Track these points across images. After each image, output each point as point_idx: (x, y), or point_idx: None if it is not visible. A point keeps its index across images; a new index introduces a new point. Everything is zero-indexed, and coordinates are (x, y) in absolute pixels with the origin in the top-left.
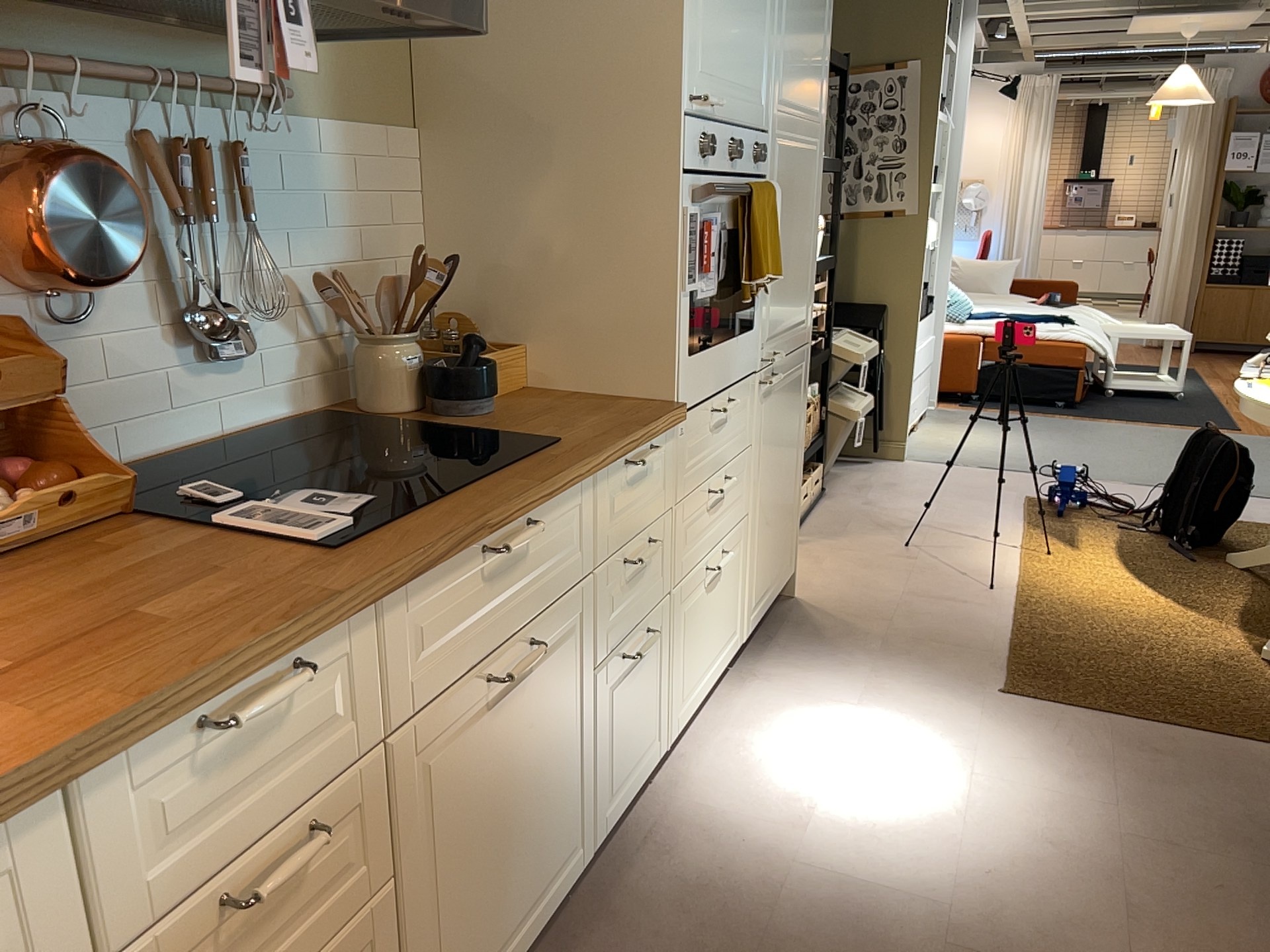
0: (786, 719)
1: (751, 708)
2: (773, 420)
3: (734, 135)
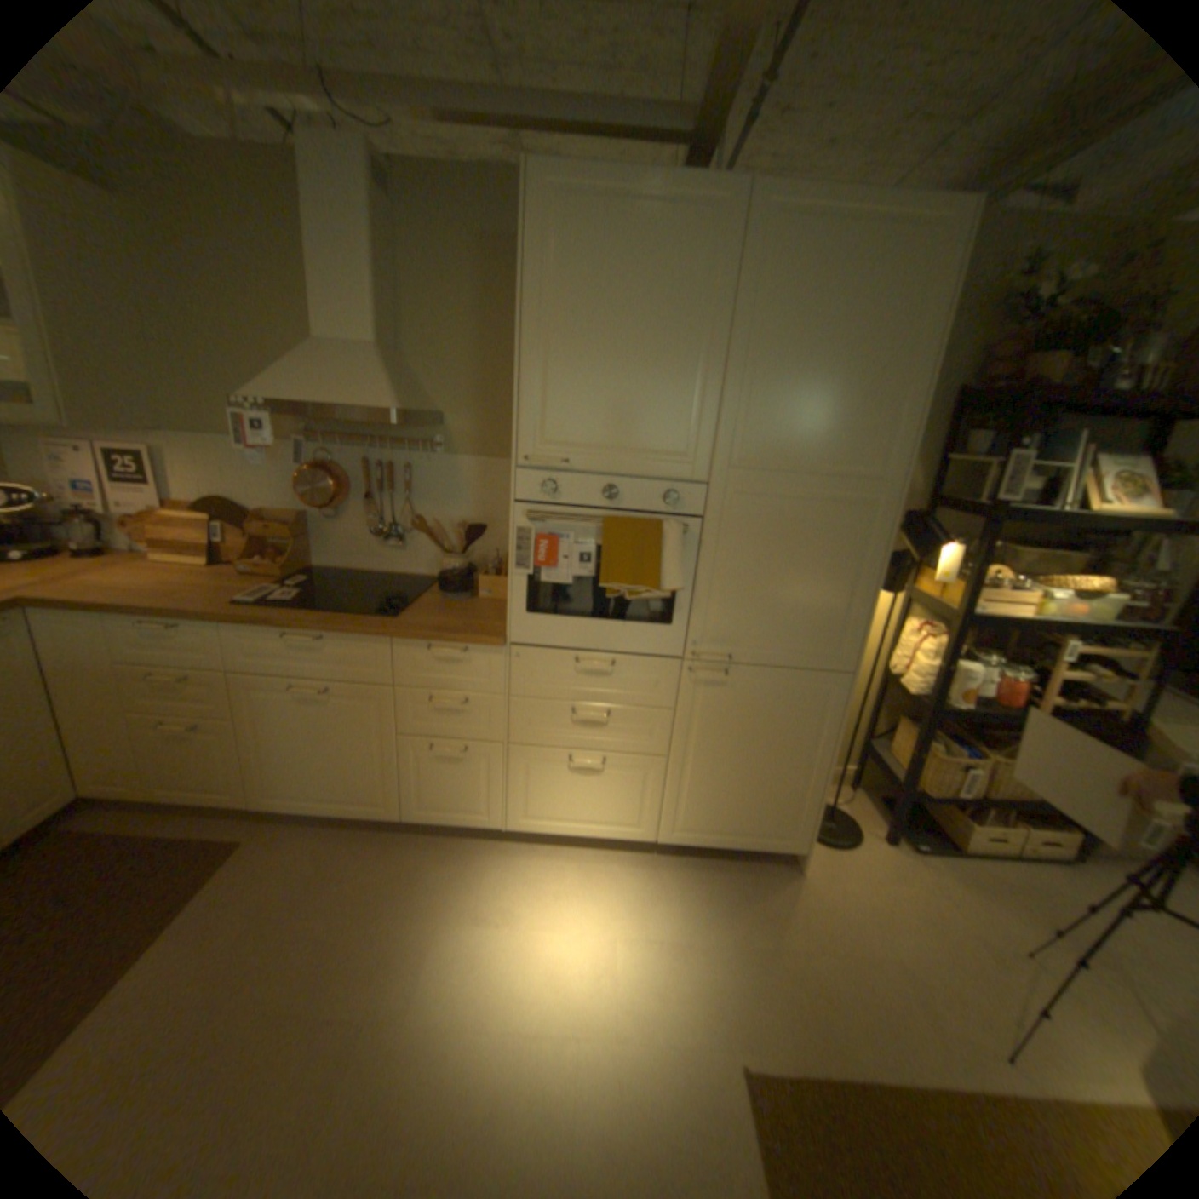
0: (605, 899)
1: (608, 877)
2: (725, 707)
3: (613, 482)
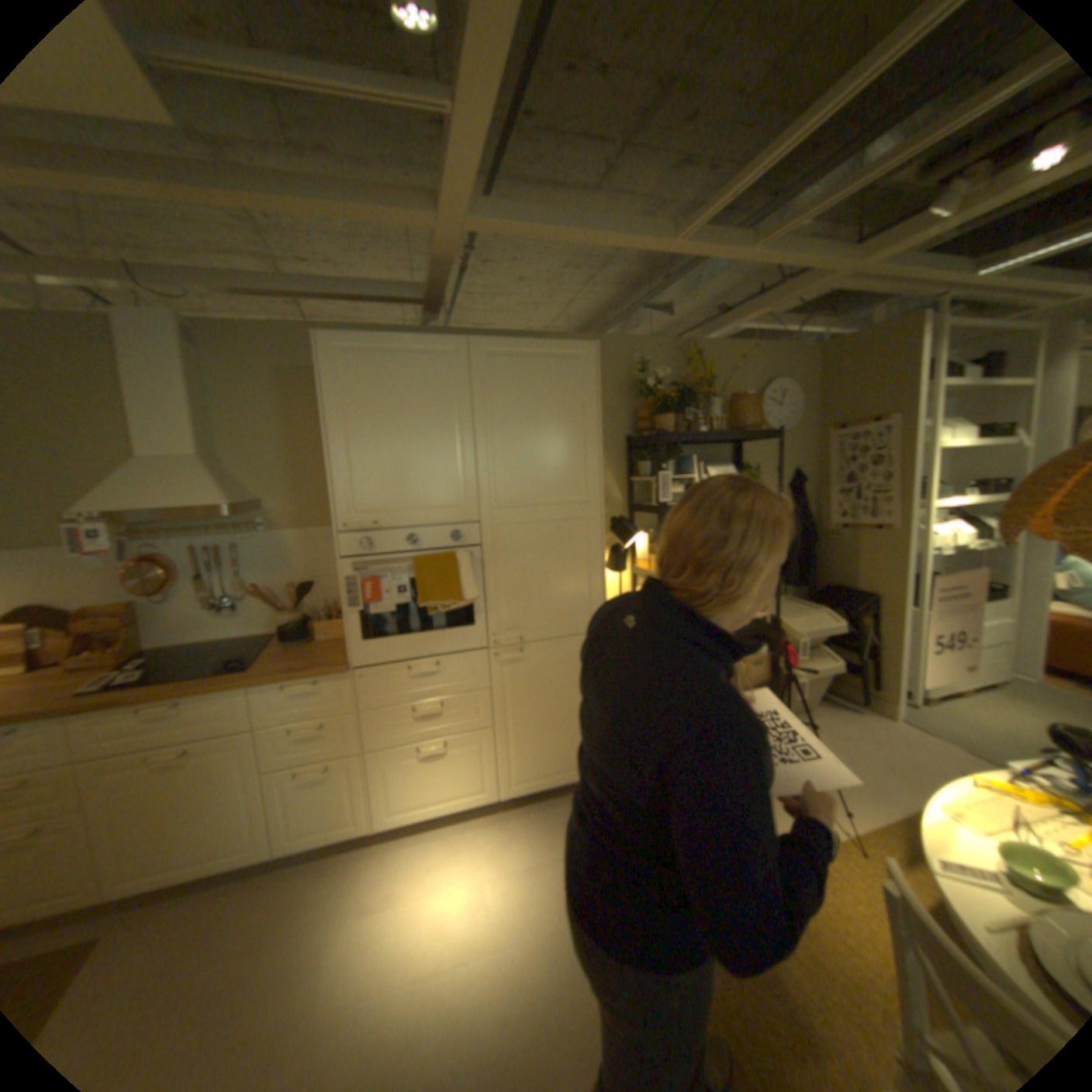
0: (465, 859)
1: (464, 843)
2: (524, 677)
3: (410, 532)
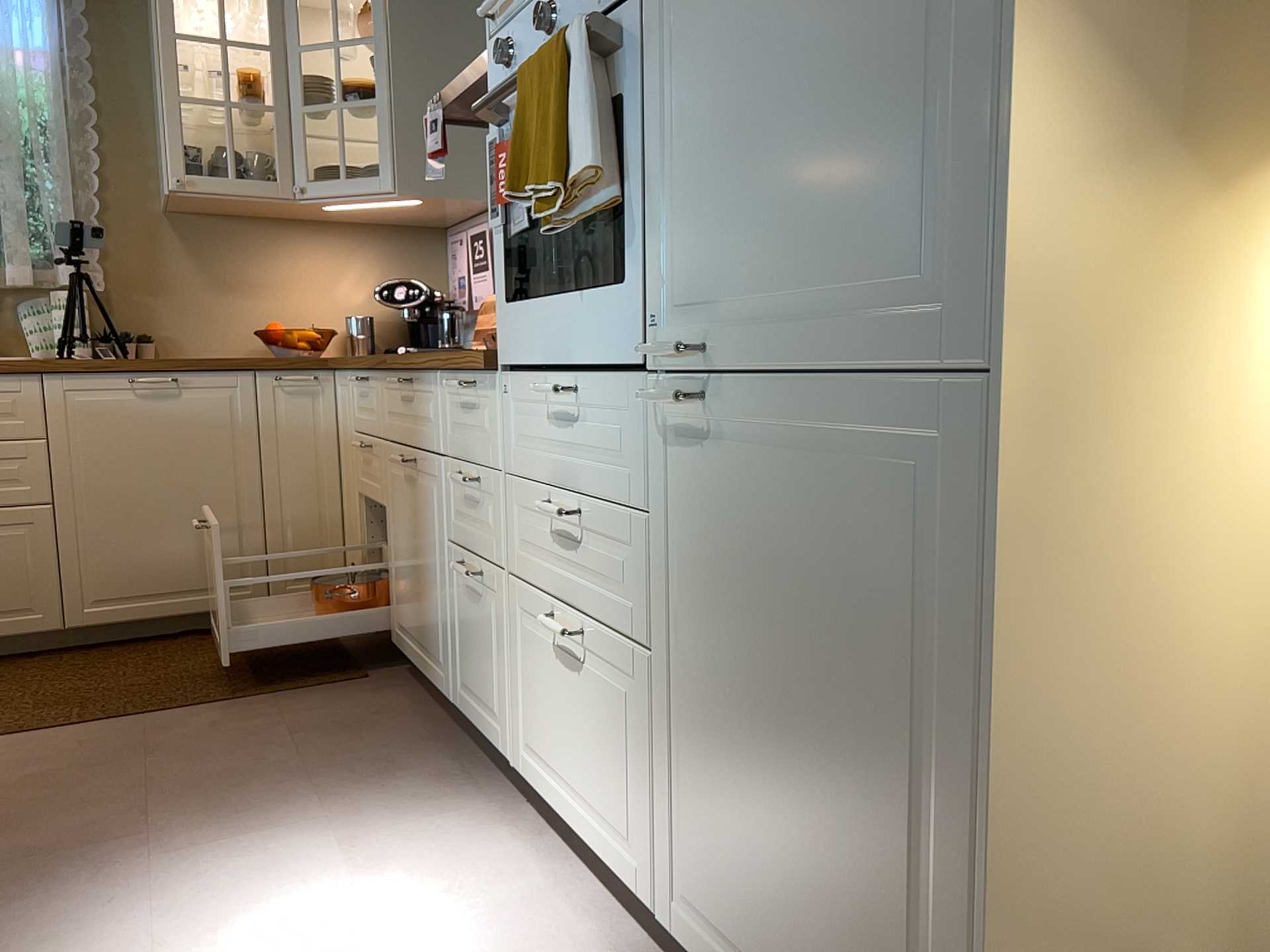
0: None
1: (561, 943)
2: (724, 516)
3: None
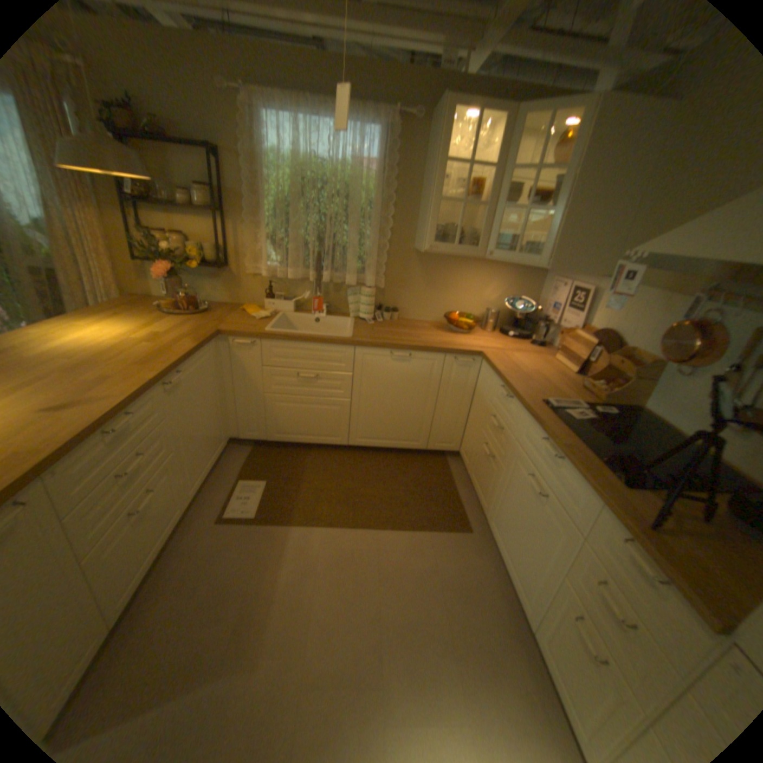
0: None
1: None
2: None
3: None
